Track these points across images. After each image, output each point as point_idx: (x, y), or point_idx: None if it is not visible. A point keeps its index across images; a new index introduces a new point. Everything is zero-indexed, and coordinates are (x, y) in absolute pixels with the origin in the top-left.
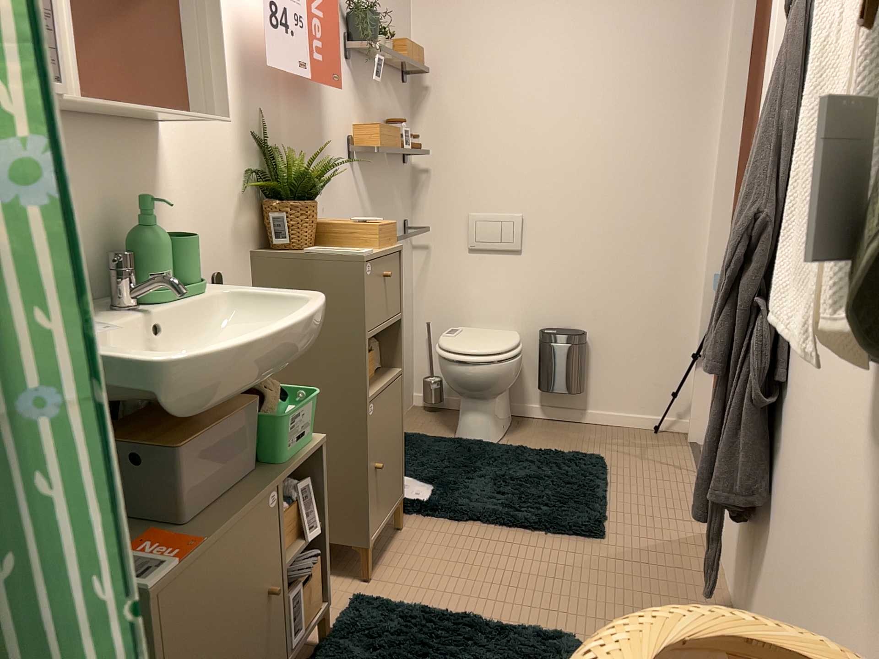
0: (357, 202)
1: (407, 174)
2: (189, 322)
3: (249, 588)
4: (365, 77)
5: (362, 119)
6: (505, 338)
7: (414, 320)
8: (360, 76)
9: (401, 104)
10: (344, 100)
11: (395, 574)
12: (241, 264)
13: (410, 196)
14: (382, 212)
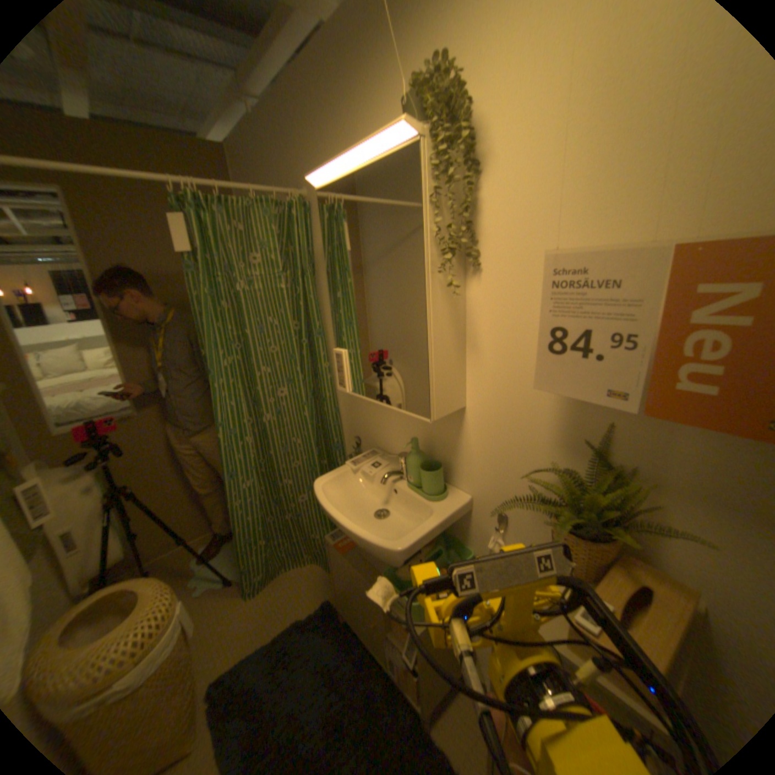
0: None
1: None
2: (410, 503)
3: (361, 602)
4: None
5: None
6: None
7: None
8: None
9: None
10: None
11: None
12: (536, 527)
13: None
14: None
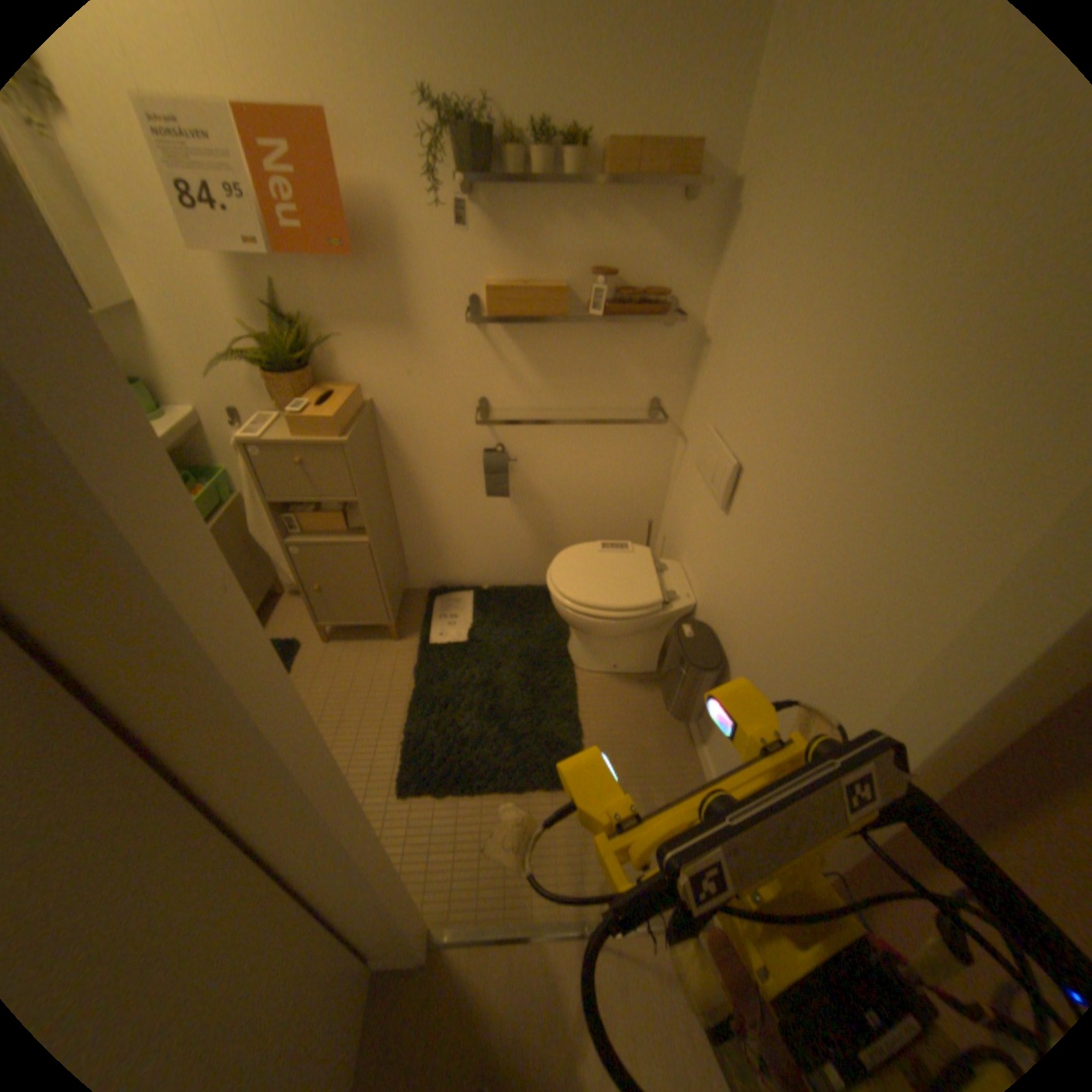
0: (493, 369)
1: (676, 340)
2: None
3: None
4: (529, 208)
5: (514, 269)
6: (625, 592)
7: (664, 511)
8: (512, 208)
9: (669, 234)
10: (458, 248)
11: (334, 654)
12: (262, 405)
13: (681, 370)
14: (570, 384)
